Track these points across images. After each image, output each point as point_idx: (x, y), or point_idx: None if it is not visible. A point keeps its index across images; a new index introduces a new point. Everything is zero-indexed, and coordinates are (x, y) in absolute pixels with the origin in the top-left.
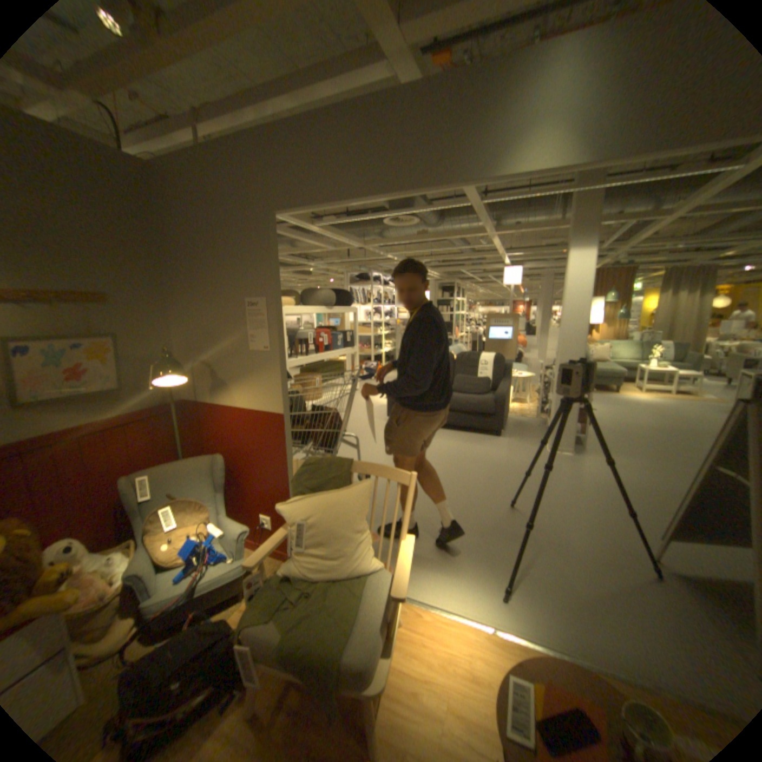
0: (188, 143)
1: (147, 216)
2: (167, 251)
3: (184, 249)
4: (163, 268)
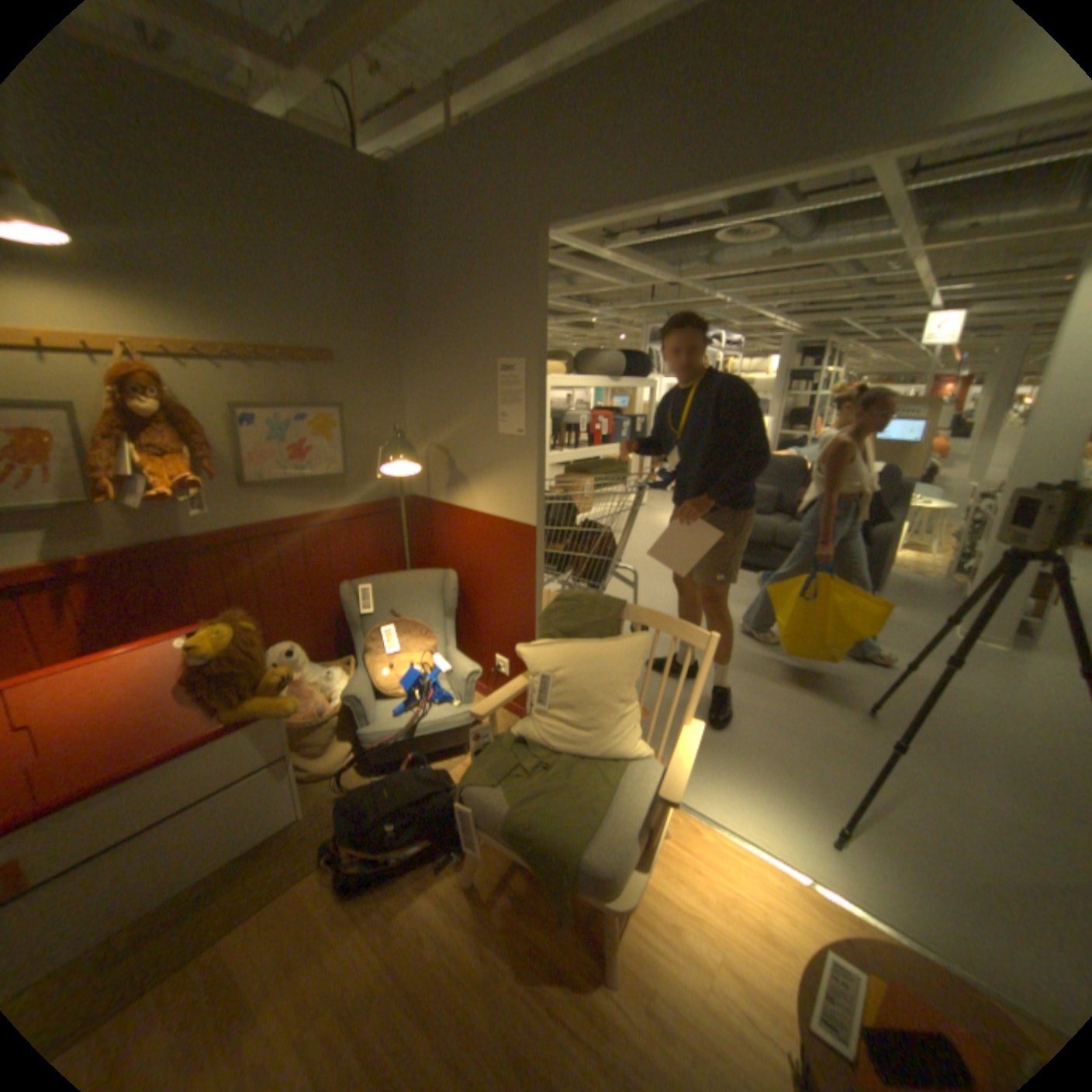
0: (436, 129)
1: (382, 244)
2: (404, 293)
3: (424, 289)
4: (397, 318)
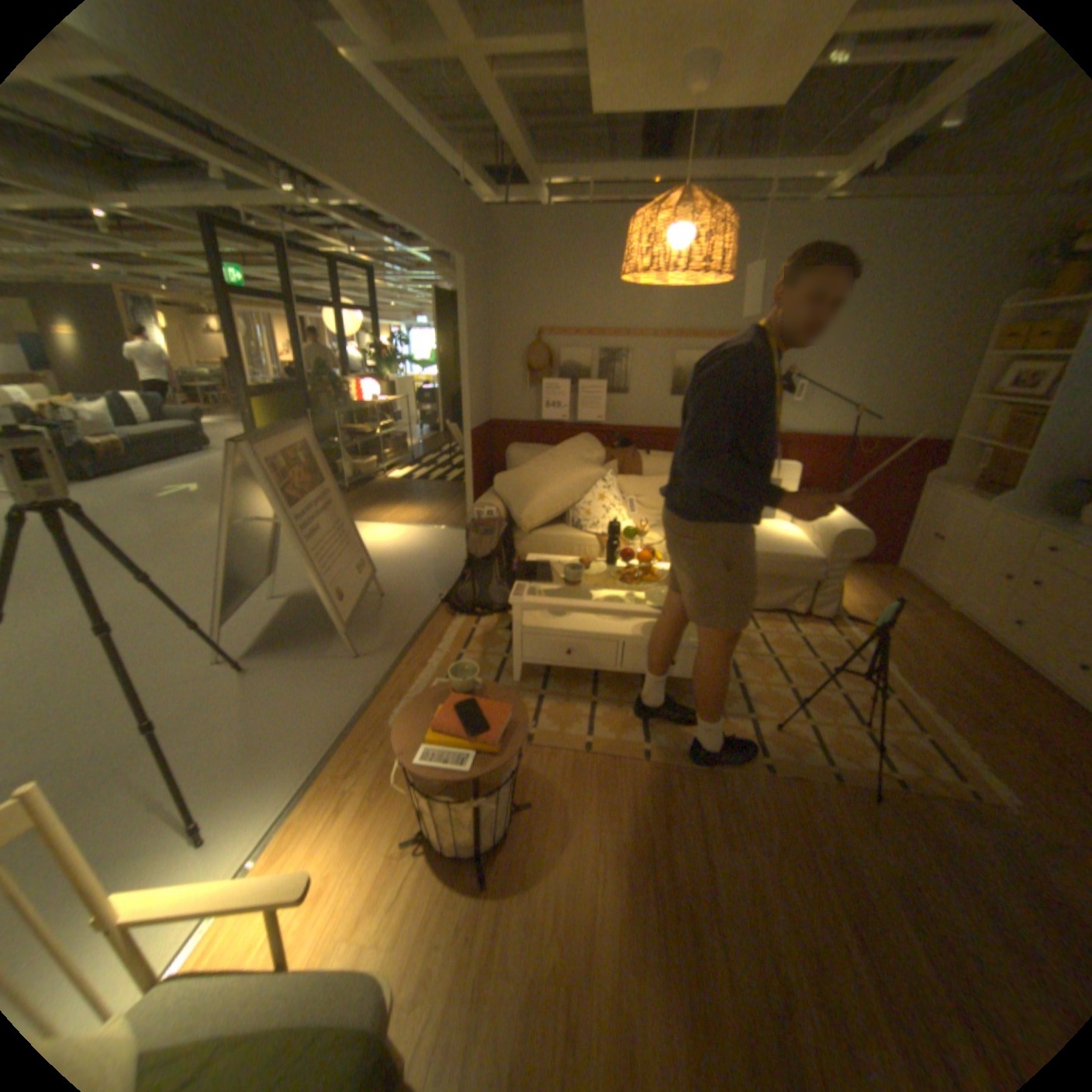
0: None
1: None
2: None
3: None
4: None
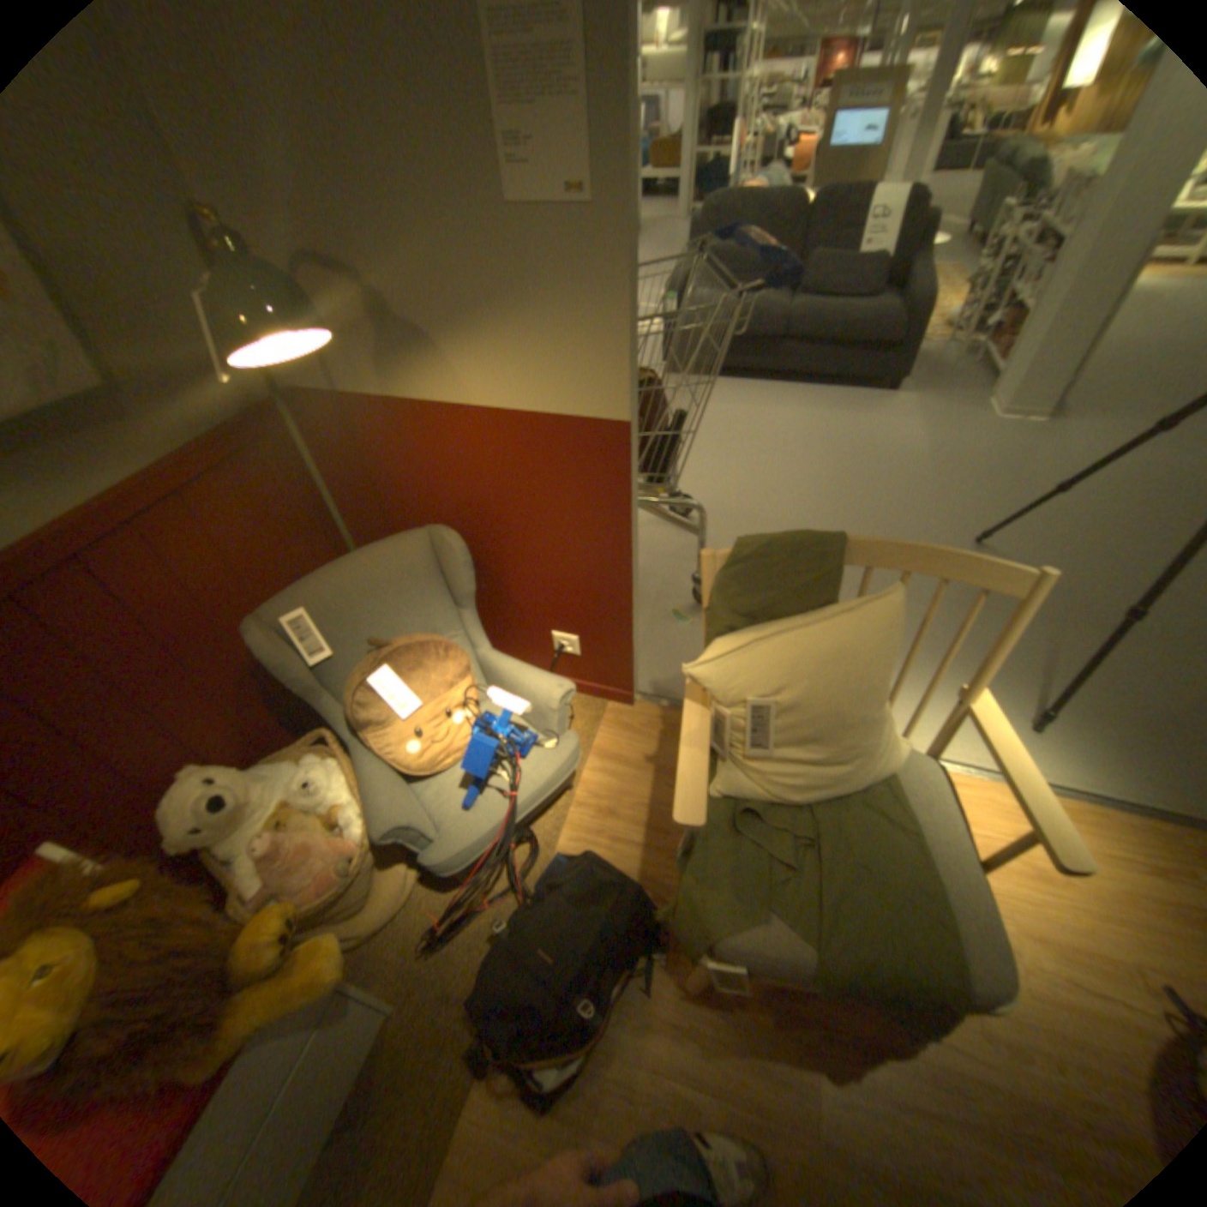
0: None
1: None
2: None
3: None
4: None
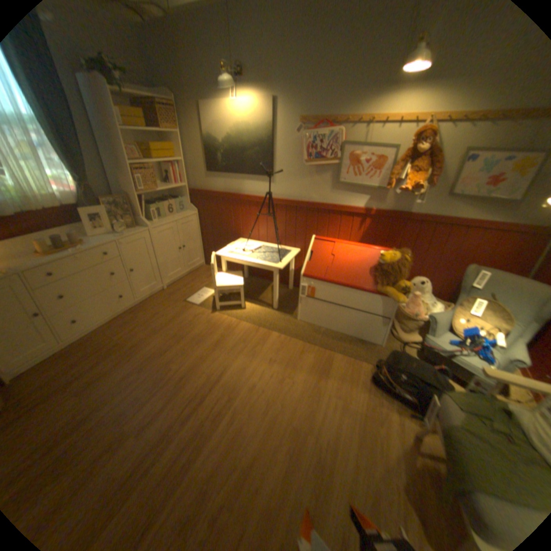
0: None
1: None
2: None
3: None
4: None
